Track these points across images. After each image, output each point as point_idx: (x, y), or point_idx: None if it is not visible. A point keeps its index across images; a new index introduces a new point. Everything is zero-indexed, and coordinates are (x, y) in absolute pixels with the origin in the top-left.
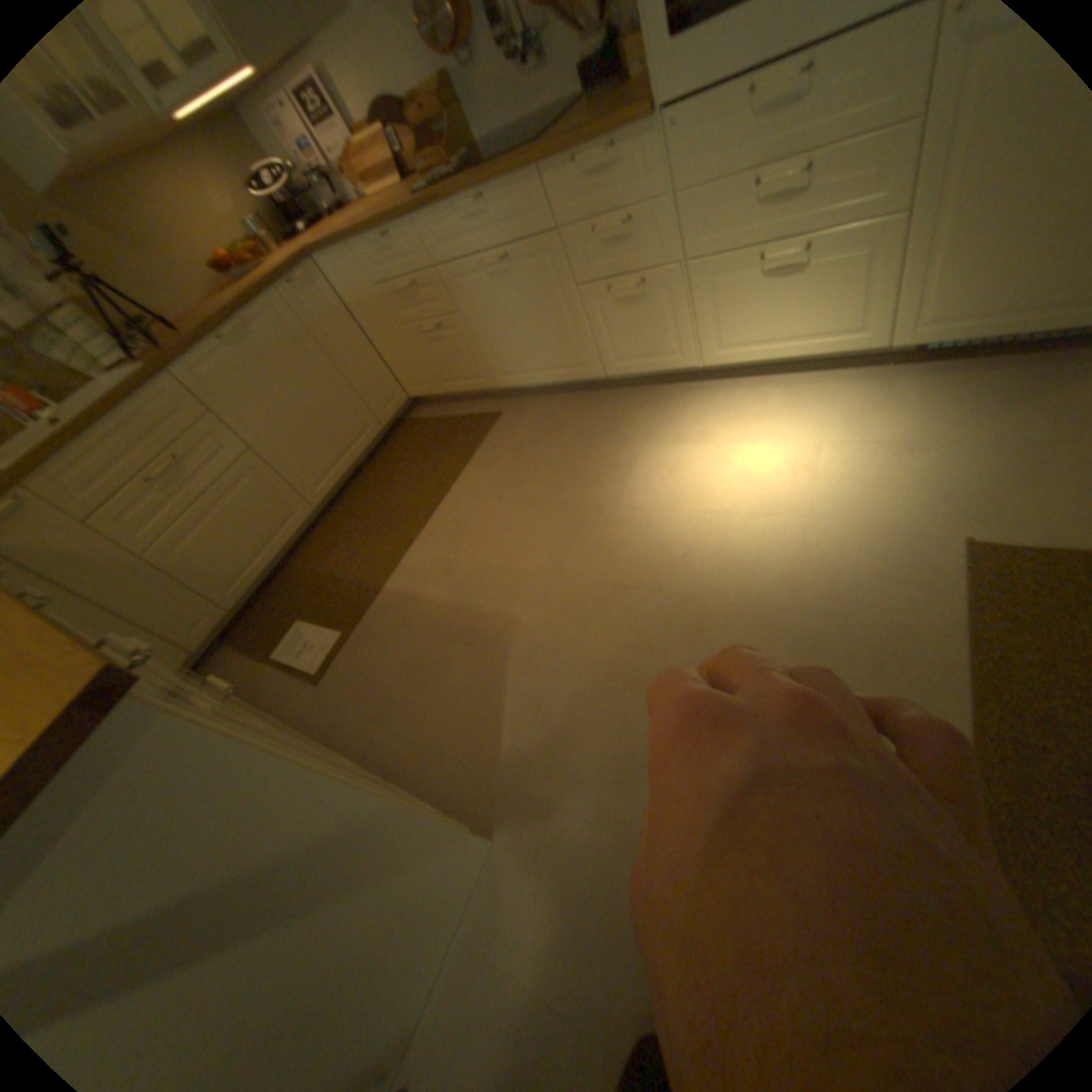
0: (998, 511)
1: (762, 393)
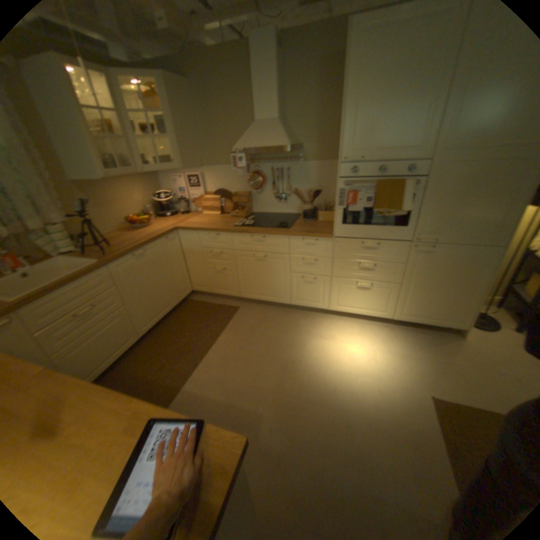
0: (437, 387)
1: (351, 325)
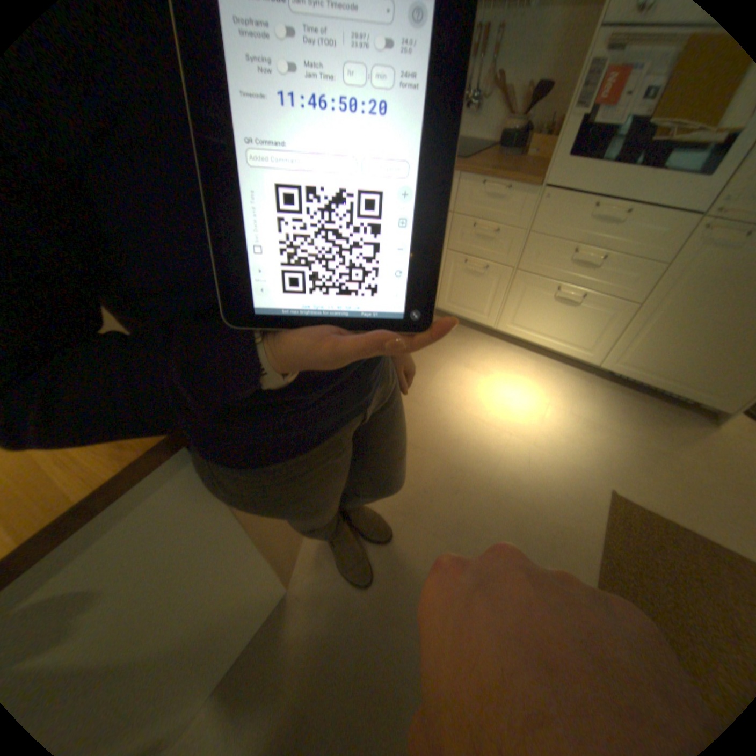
0: (630, 480)
1: (523, 359)
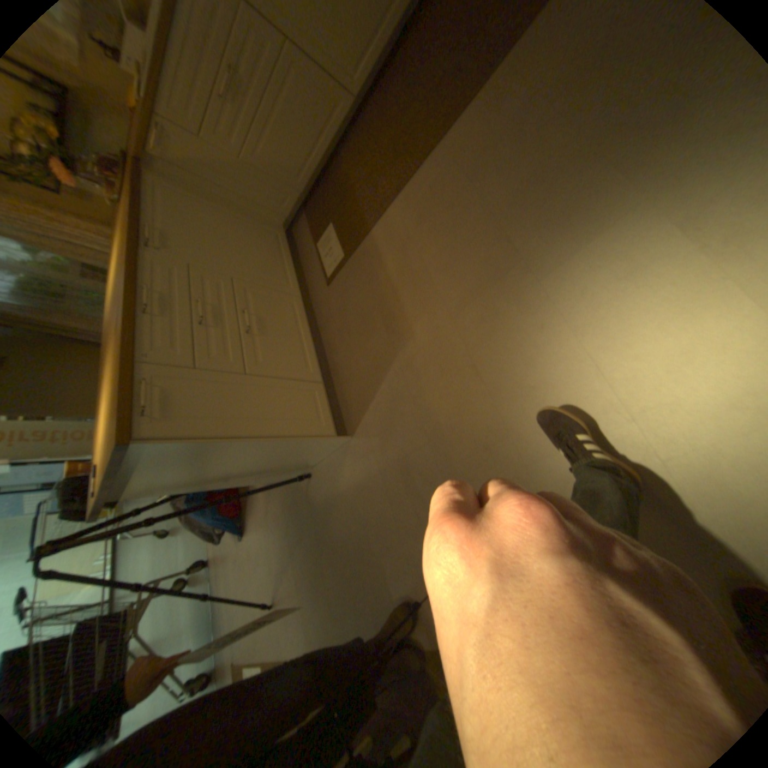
0: None
1: None
